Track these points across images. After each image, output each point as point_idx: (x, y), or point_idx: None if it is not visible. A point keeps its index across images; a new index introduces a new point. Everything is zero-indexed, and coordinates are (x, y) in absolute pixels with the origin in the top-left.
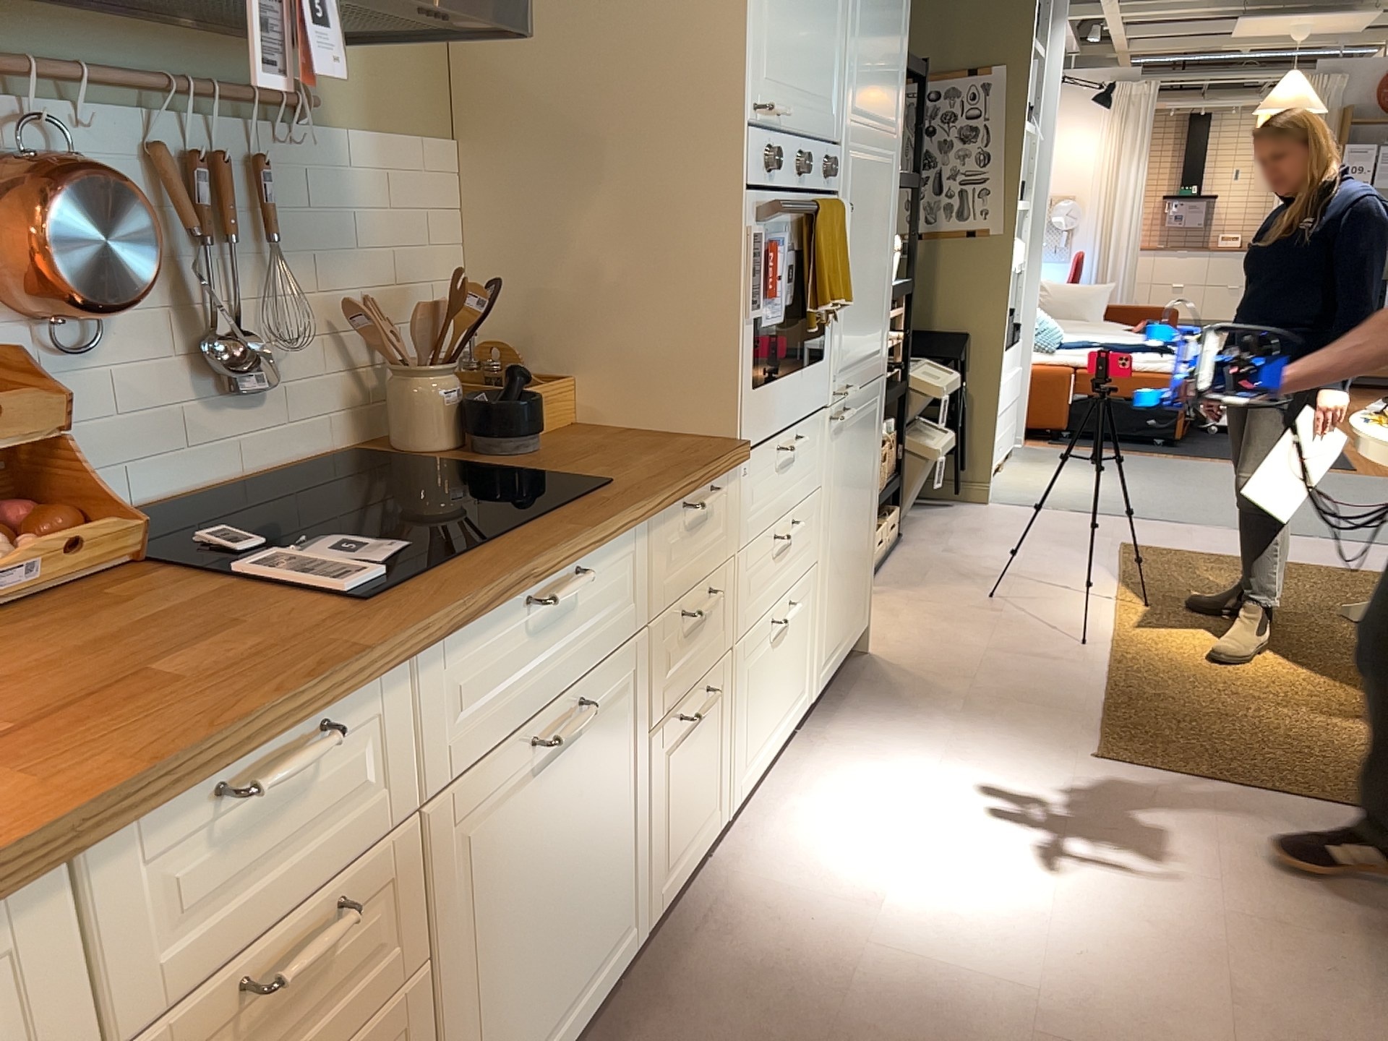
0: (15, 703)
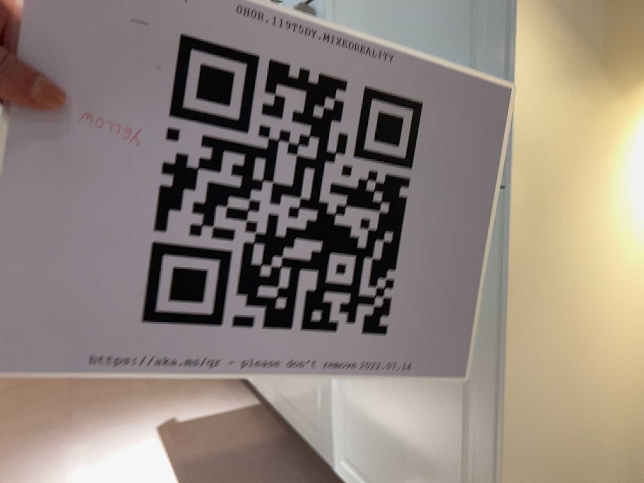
0: None
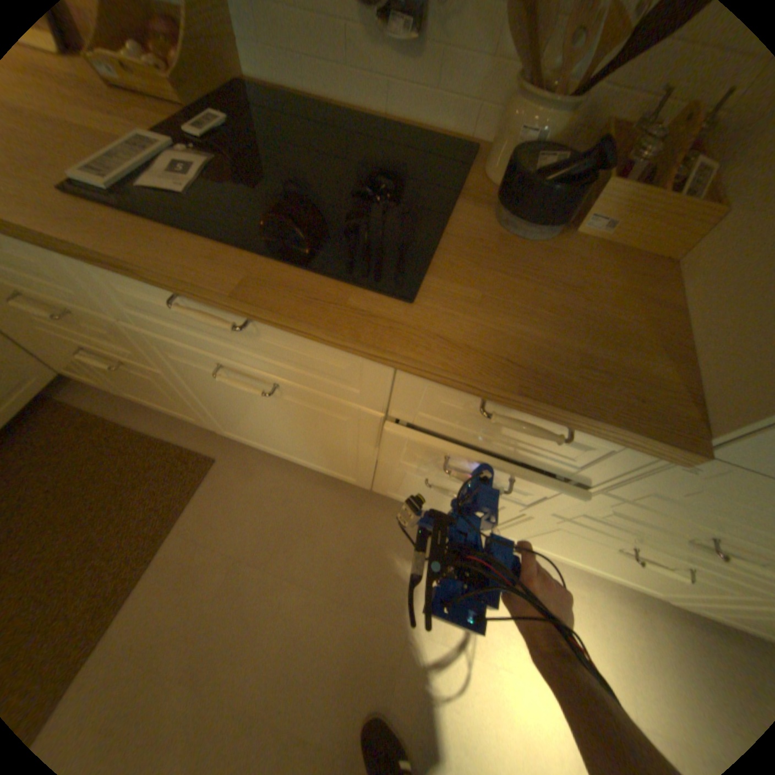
0: None
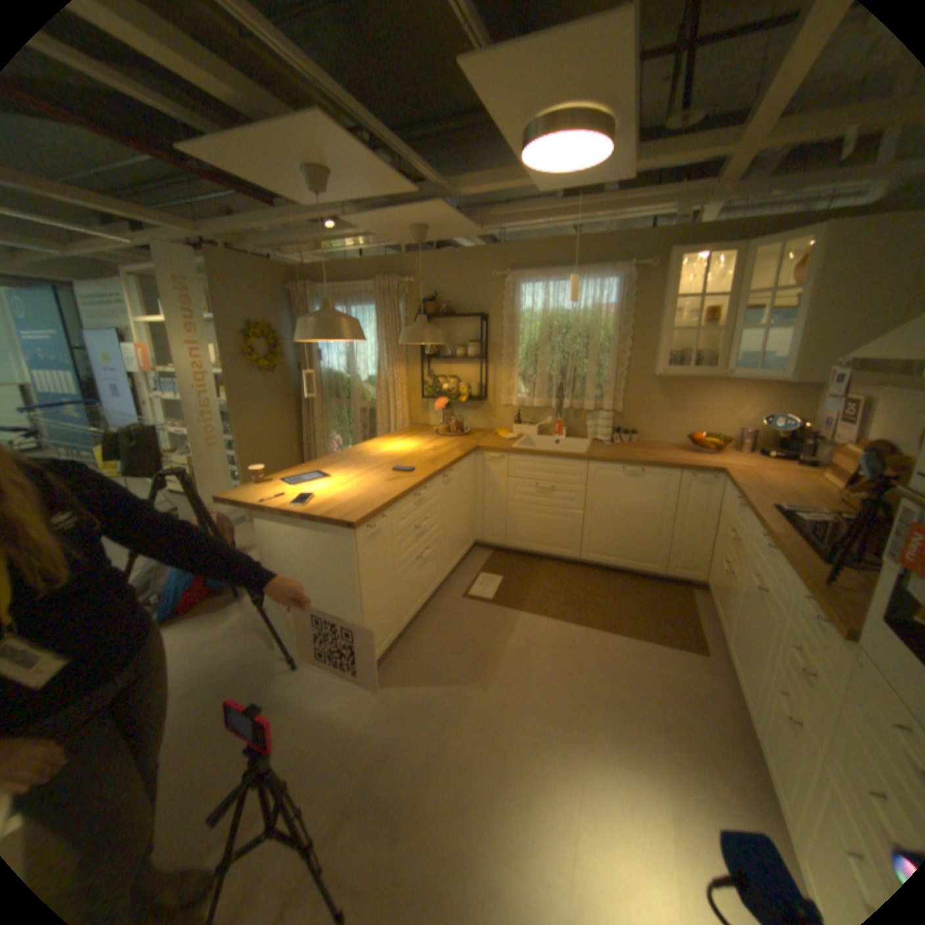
0: (780, 488)
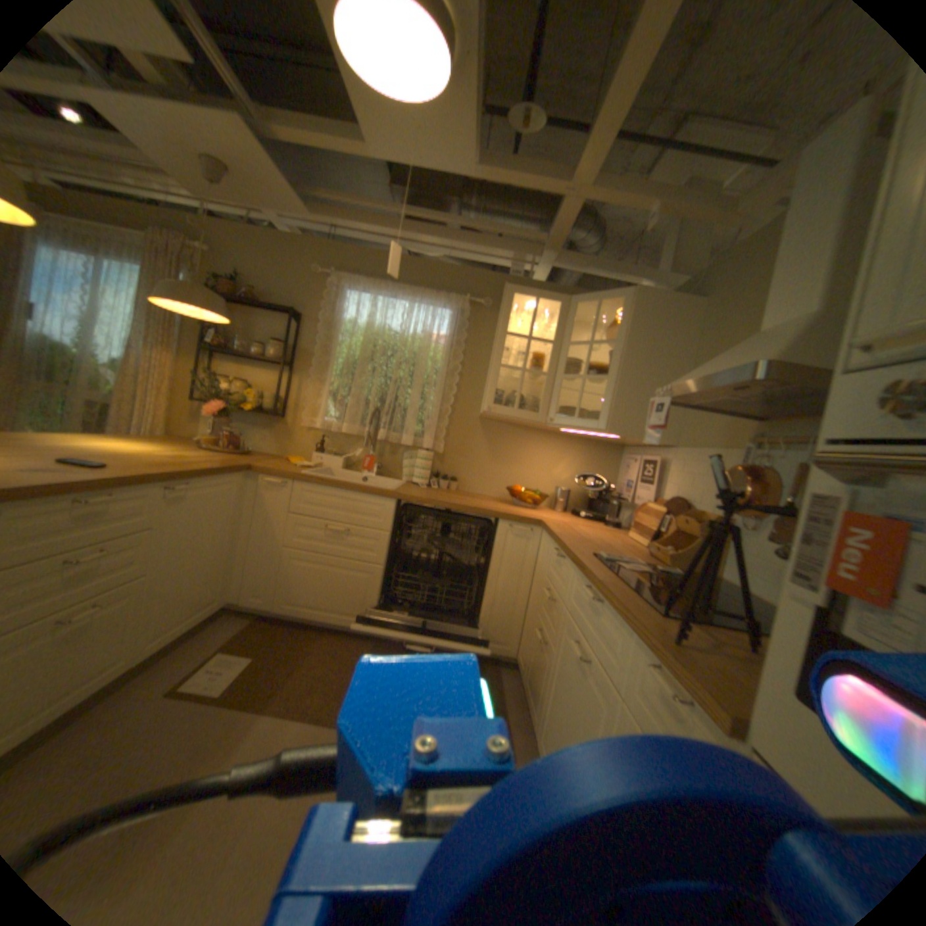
0: (594, 542)
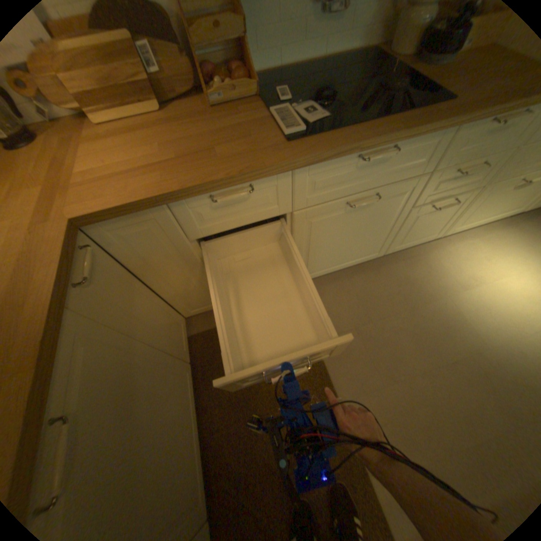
0: (180, 147)
